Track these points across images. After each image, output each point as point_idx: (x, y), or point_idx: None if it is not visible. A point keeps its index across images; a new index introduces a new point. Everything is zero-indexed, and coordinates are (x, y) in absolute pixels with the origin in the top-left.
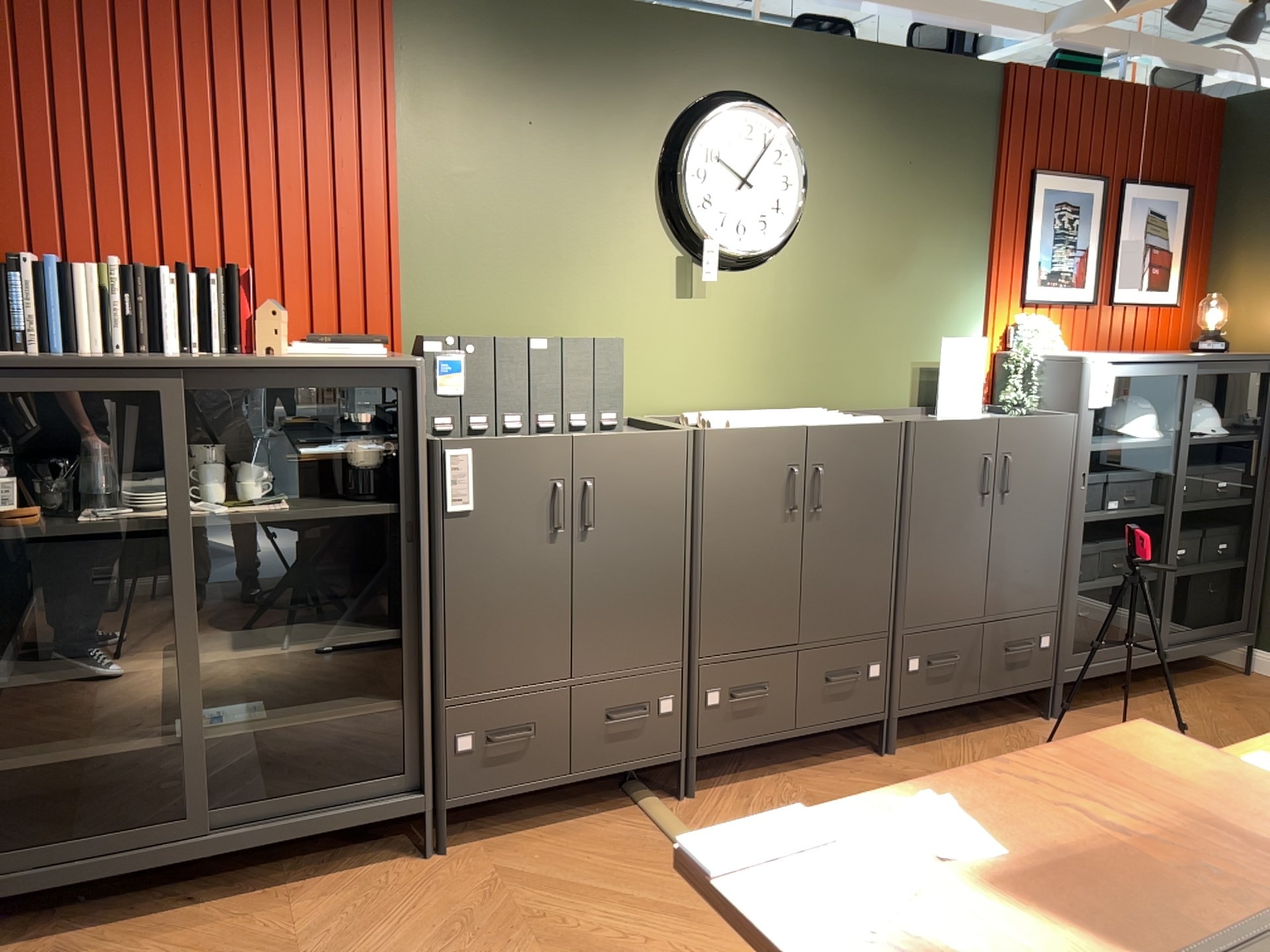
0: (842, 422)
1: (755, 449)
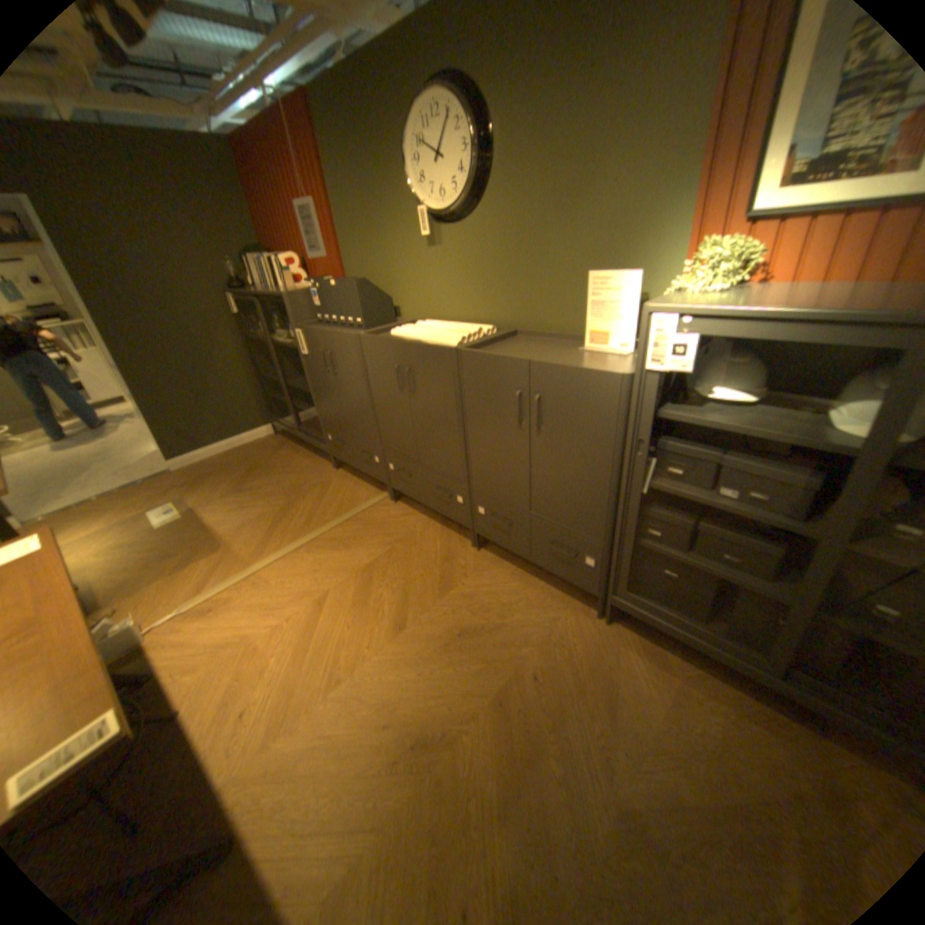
0: (435, 341)
1: (380, 350)
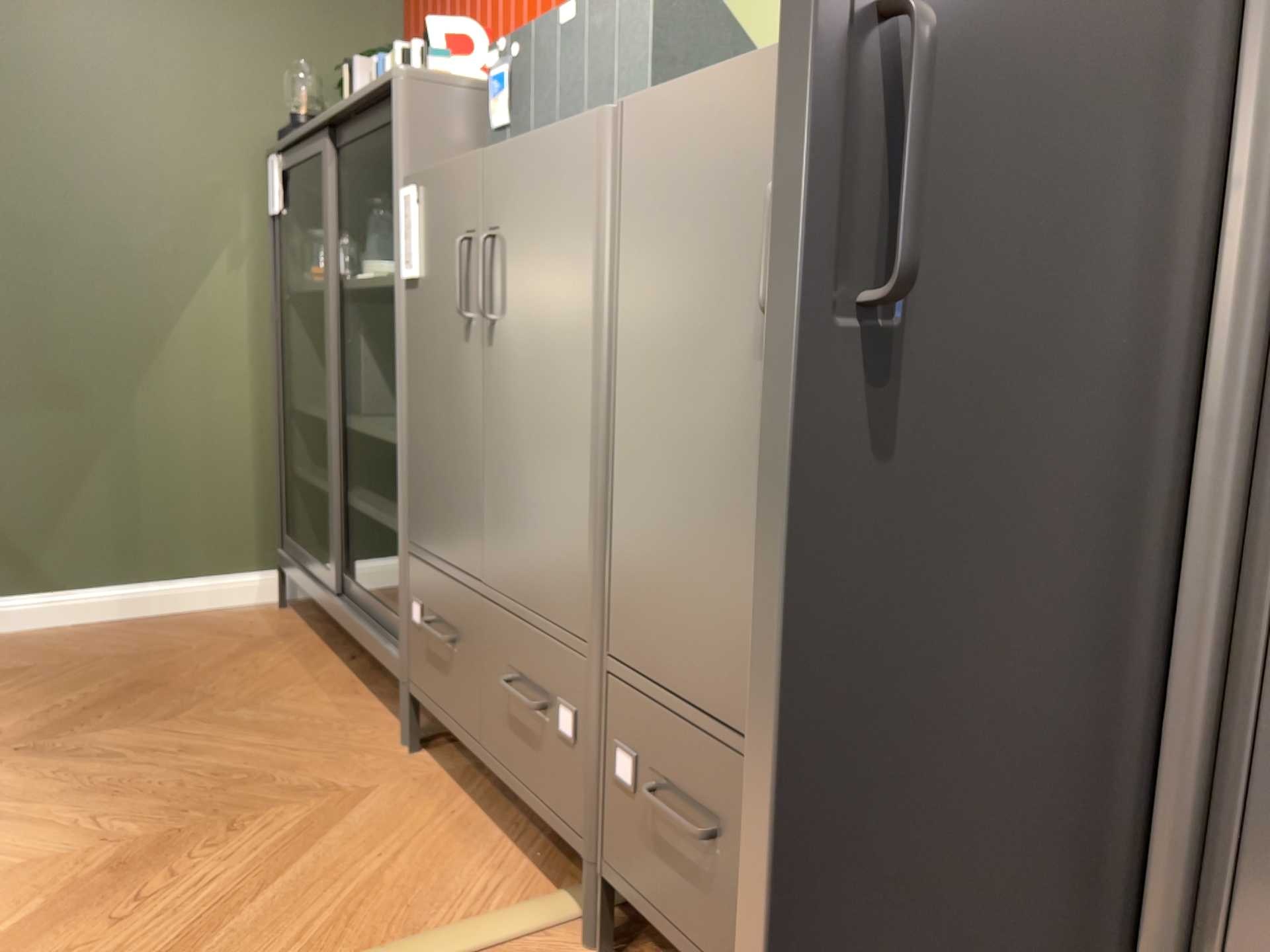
0: None
1: (704, 135)
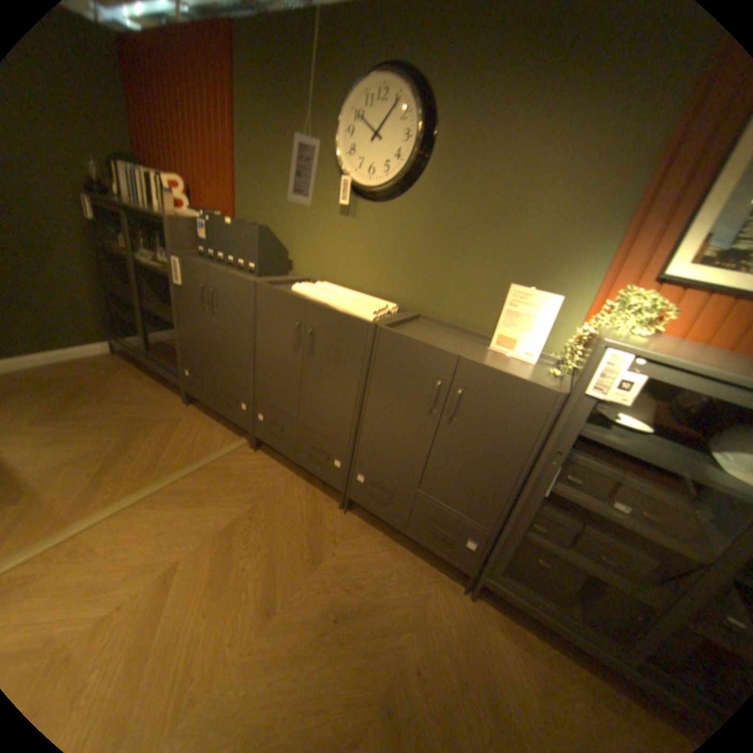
0: (346, 309)
1: (280, 302)
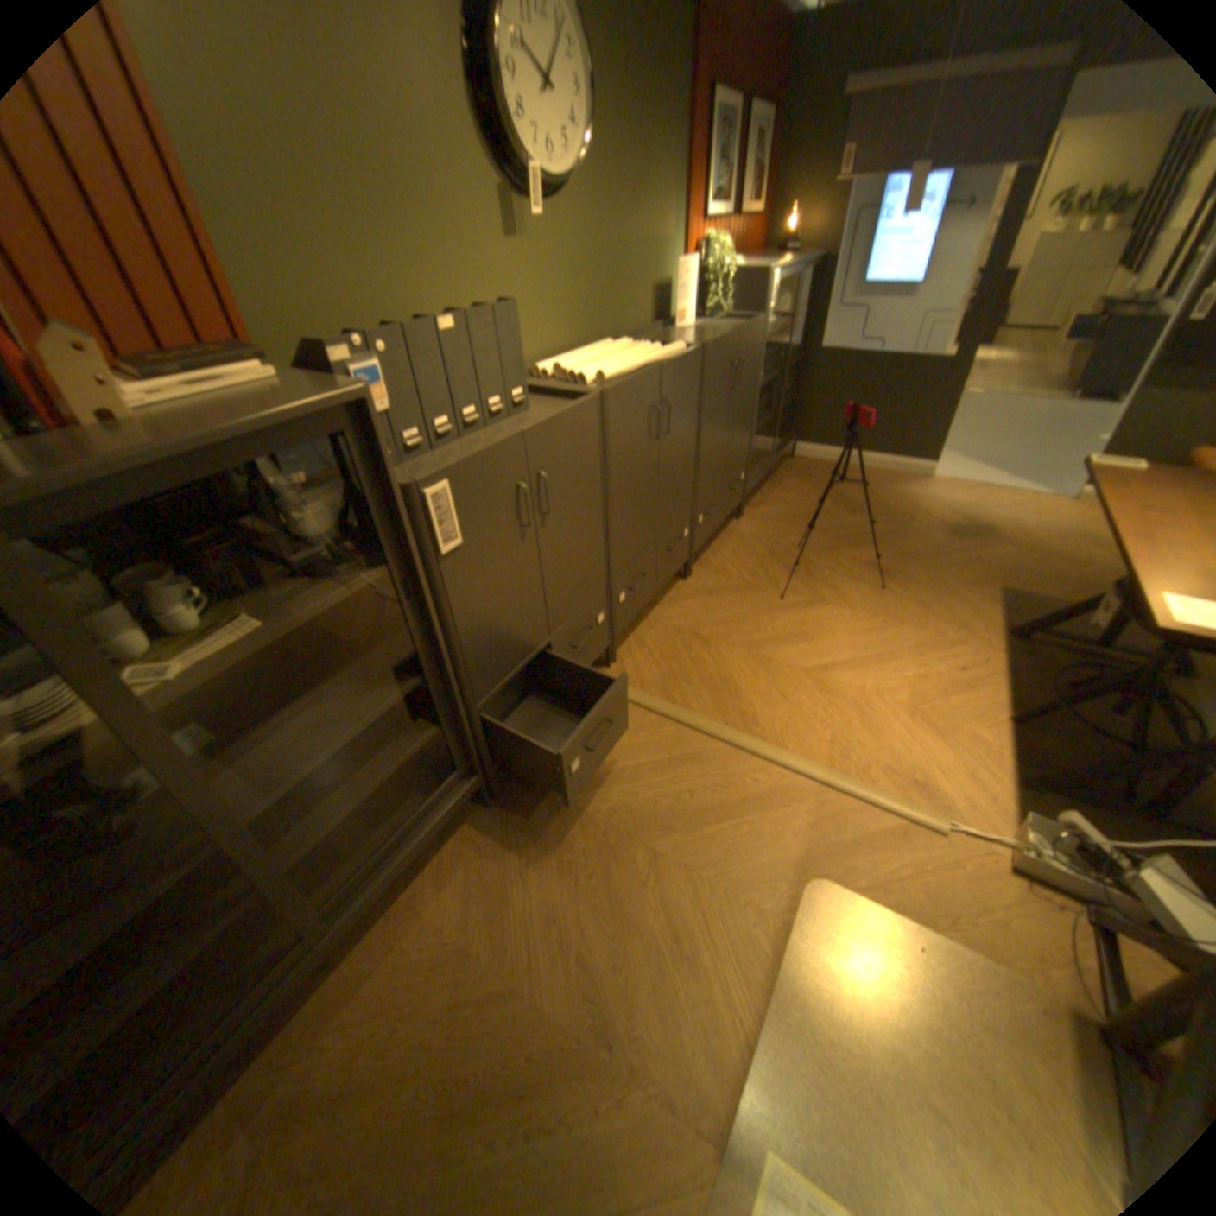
0: (665, 354)
1: (635, 398)
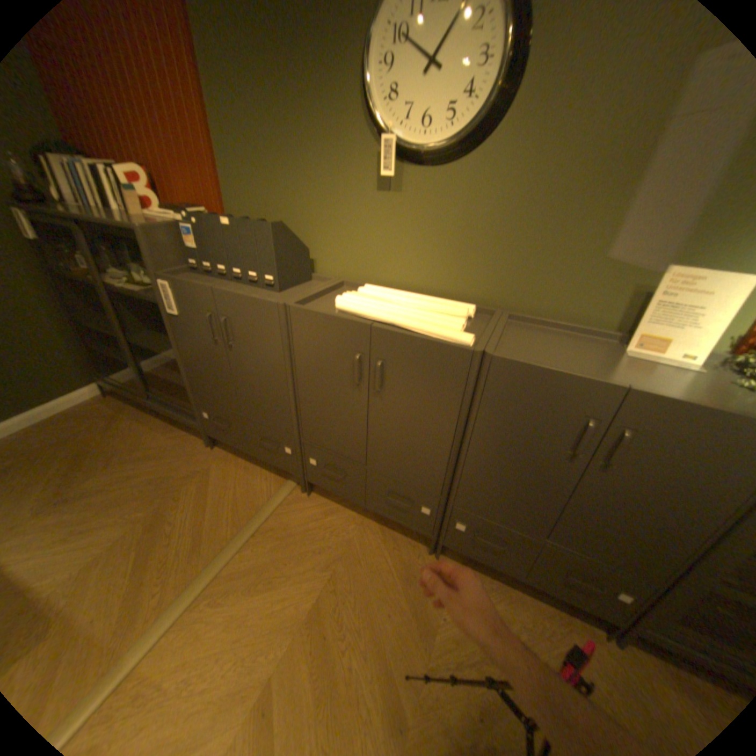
0: (427, 329)
1: (327, 330)
